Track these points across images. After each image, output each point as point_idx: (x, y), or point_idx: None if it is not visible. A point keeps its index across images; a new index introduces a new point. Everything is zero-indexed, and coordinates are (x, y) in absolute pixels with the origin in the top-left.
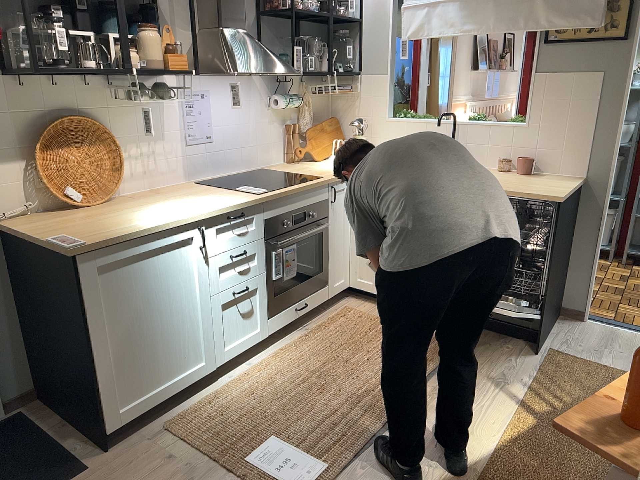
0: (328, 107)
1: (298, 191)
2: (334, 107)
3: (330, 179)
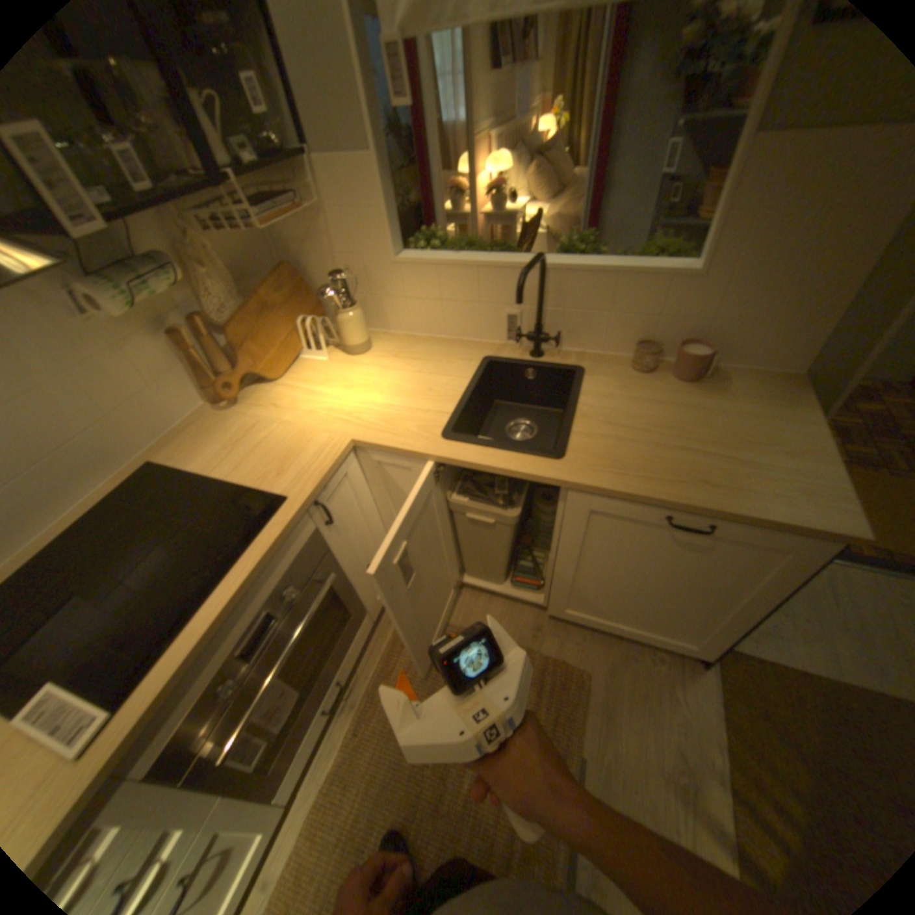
0: (266, 234)
1: (223, 616)
2: (277, 233)
3: (303, 502)
